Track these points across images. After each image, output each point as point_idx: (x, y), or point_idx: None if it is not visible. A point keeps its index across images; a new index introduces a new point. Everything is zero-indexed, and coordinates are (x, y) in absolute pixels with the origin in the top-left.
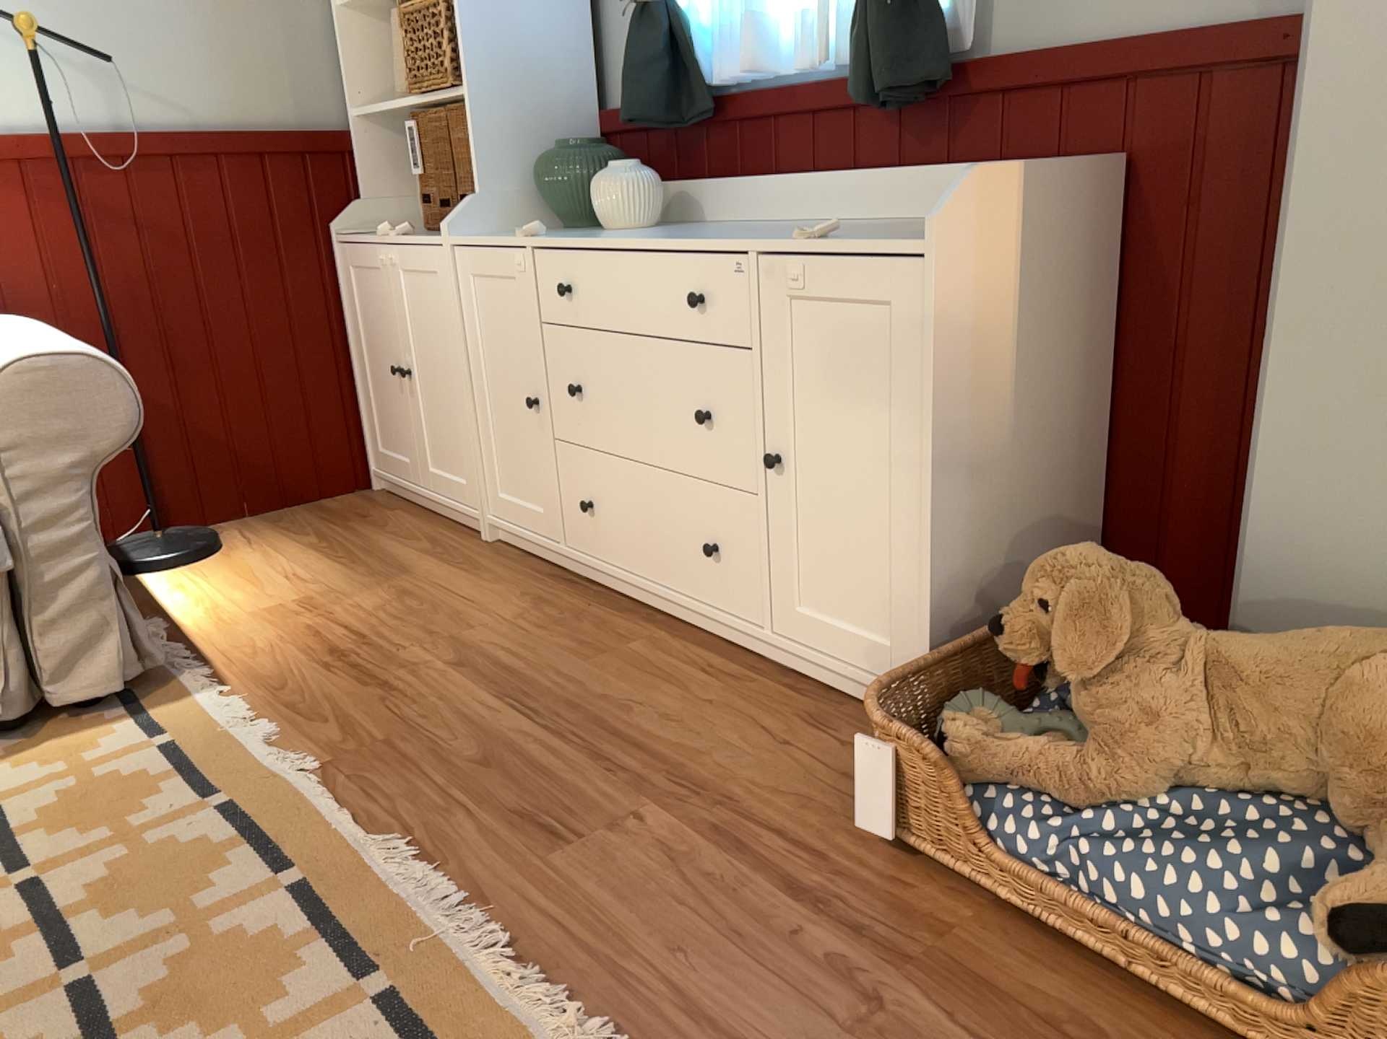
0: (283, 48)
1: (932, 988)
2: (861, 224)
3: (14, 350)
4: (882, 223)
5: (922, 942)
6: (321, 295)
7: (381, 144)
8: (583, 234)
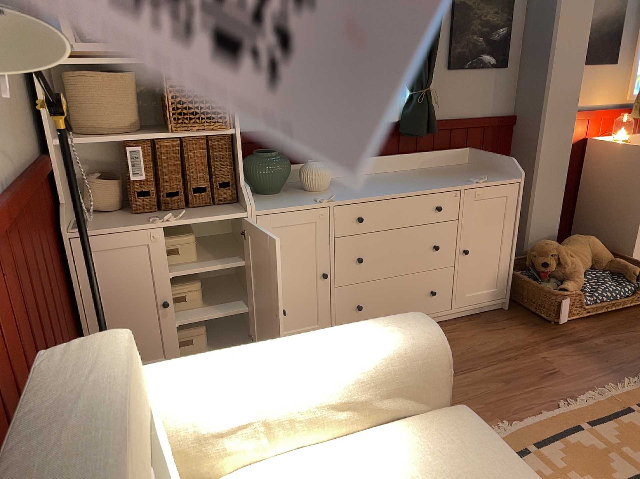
0: (16, 93)
1: (612, 333)
2: (404, 172)
3: (382, 338)
4: (412, 171)
5: (596, 331)
6: (61, 278)
7: (59, 159)
8: (316, 193)
